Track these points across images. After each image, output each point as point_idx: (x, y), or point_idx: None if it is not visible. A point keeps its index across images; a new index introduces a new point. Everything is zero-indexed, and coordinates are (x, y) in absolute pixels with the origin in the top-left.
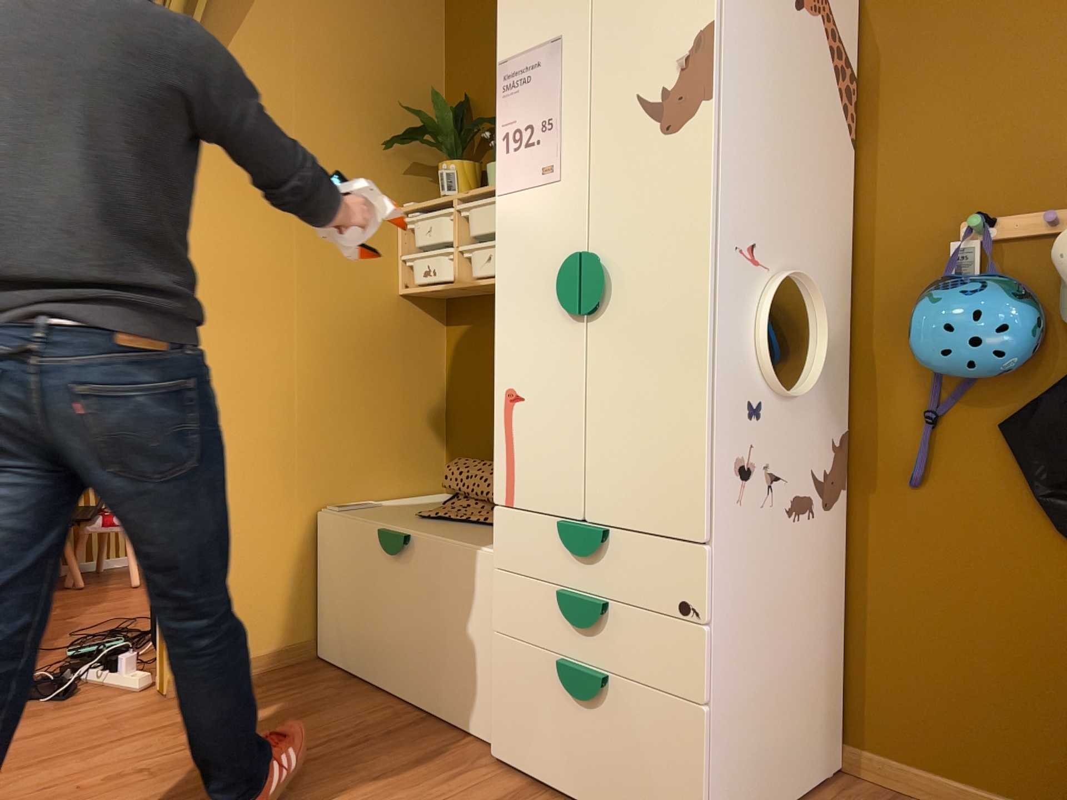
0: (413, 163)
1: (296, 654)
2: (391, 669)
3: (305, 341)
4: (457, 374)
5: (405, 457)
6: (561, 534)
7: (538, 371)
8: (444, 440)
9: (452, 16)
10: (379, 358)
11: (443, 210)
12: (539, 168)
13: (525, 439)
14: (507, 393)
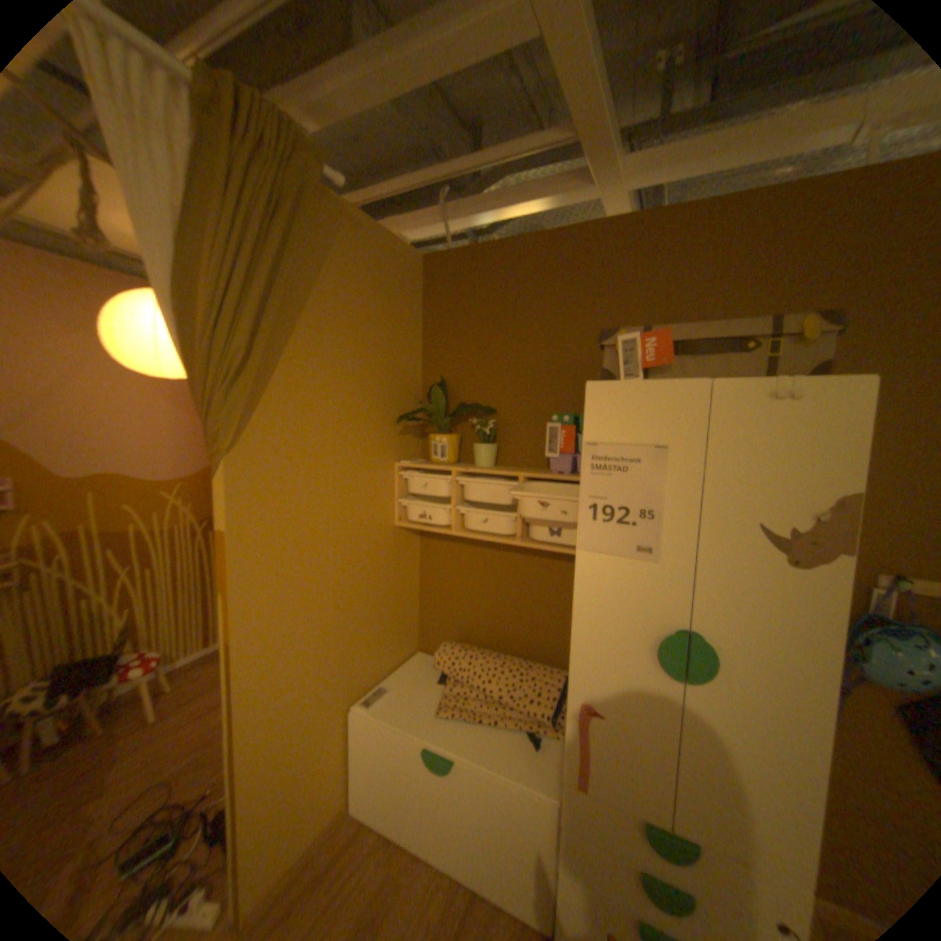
0: (404, 425)
1: (336, 821)
2: (432, 847)
3: (339, 587)
4: (431, 572)
5: (398, 638)
6: (646, 833)
7: (623, 704)
8: (418, 614)
9: (429, 313)
10: (384, 577)
11: (443, 477)
12: (634, 545)
13: (605, 748)
14: (584, 707)
